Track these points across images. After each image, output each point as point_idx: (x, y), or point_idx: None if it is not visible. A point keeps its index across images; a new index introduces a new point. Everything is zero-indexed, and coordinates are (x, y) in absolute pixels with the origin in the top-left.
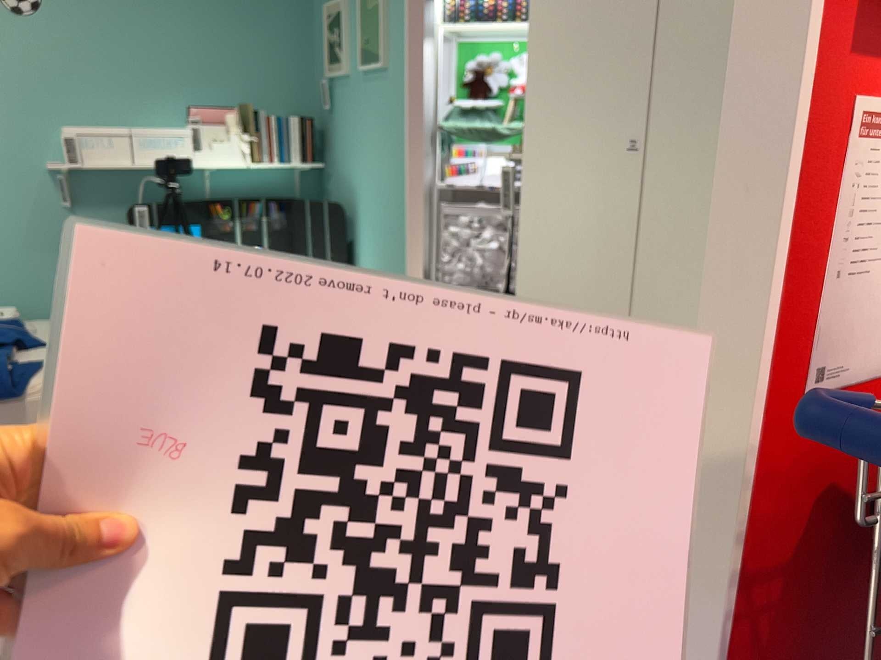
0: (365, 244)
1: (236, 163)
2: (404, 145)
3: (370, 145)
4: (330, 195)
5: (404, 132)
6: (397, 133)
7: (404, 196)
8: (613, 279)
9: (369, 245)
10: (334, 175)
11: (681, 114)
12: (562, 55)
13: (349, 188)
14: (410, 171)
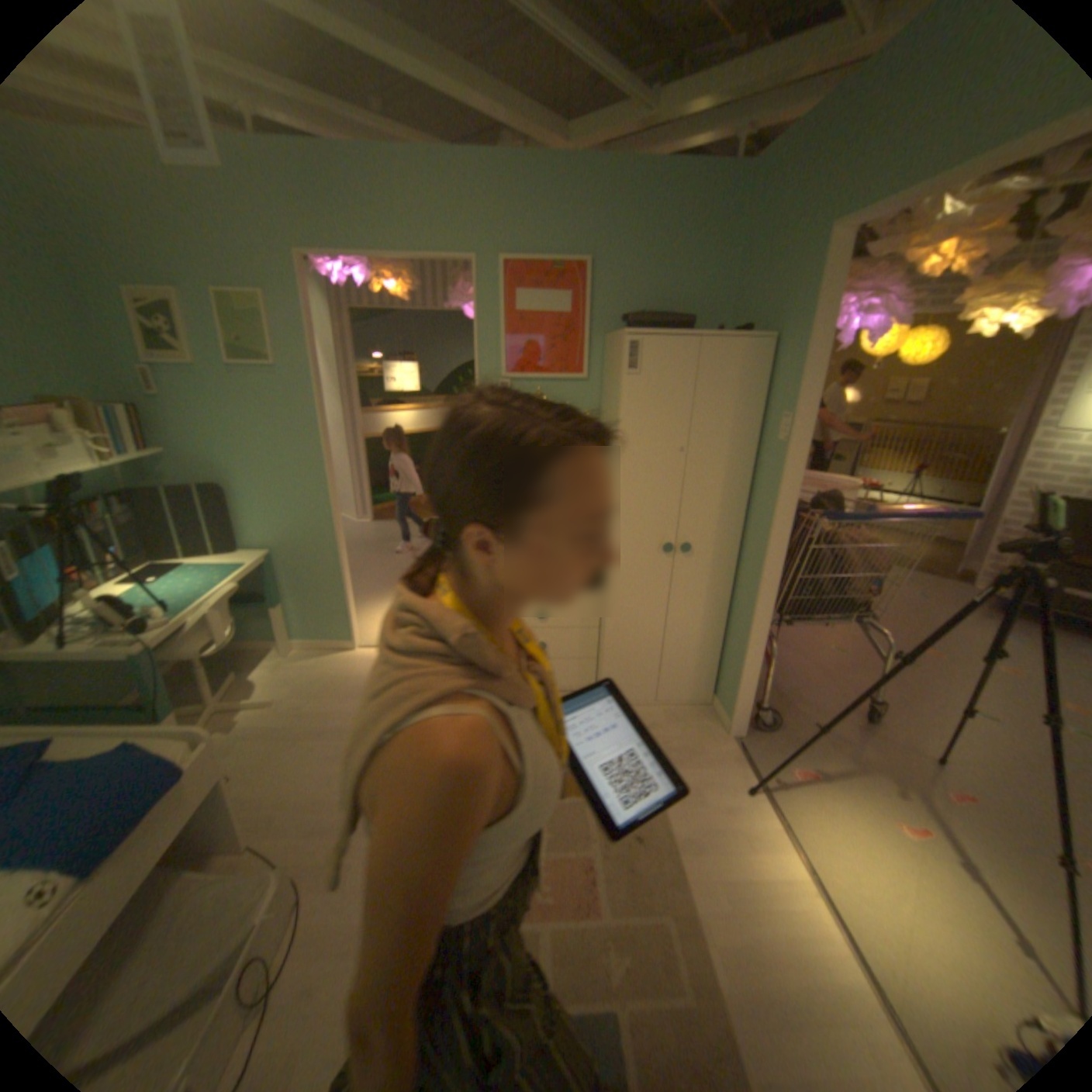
0: (251, 515)
1: (84, 467)
2: (315, 432)
3: (250, 431)
4: (162, 478)
5: (313, 421)
6: (298, 421)
7: (321, 471)
8: (669, 500)
9: (261, 515)
10: (167, 459)
11: (700, 443)
12: (641, 417)
13: (209, 469)
14: (325, 451)
